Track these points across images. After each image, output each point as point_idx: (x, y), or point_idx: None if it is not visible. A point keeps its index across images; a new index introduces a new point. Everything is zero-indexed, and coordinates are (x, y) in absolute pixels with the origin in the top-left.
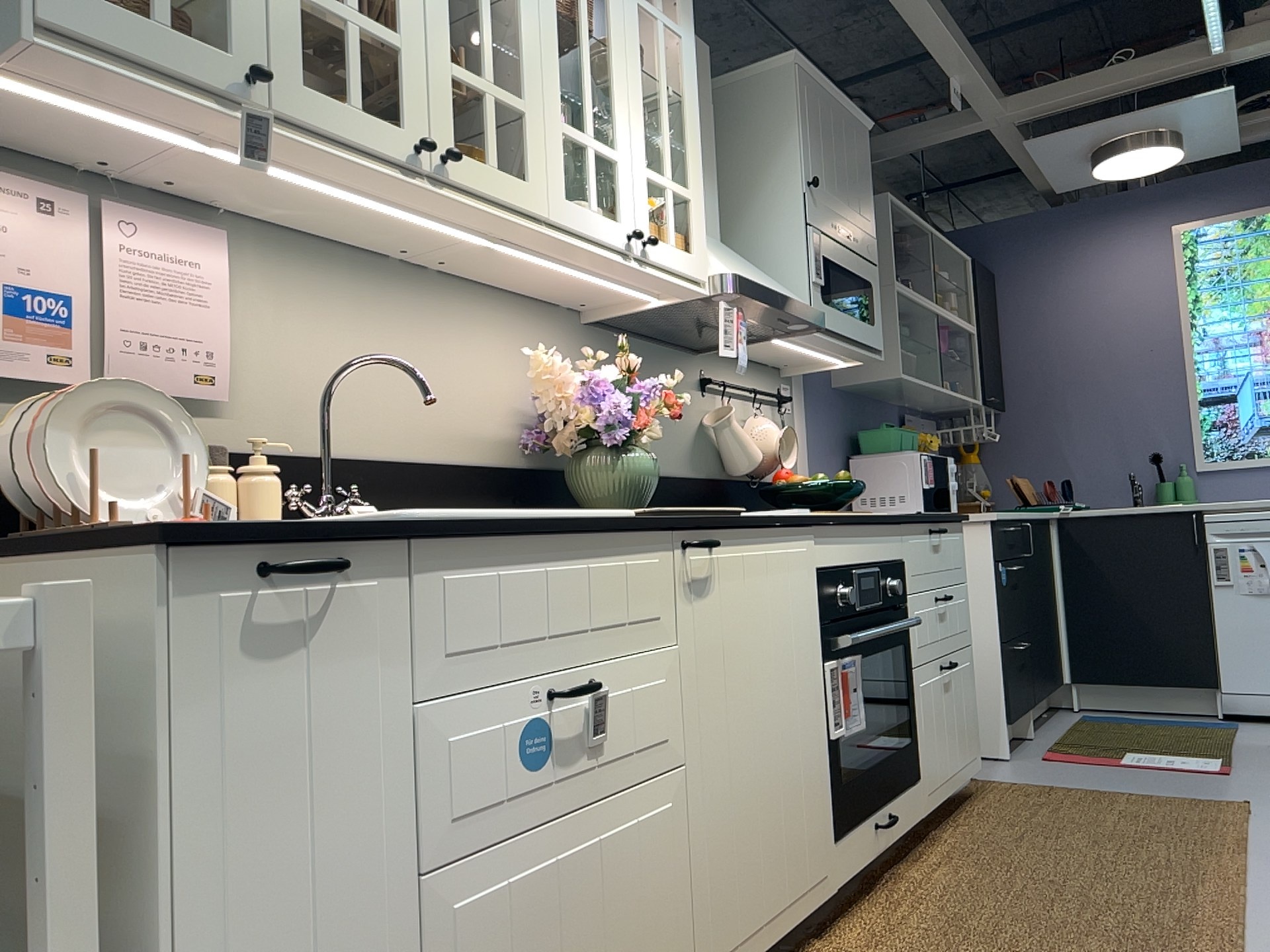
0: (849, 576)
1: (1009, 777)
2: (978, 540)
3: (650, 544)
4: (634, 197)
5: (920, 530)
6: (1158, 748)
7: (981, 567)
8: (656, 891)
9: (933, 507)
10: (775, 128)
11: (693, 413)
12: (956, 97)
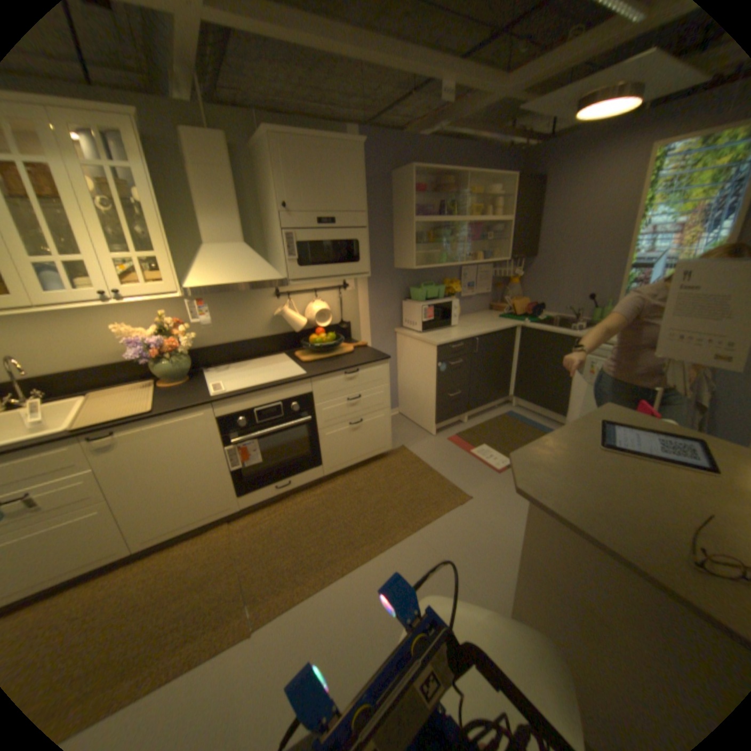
0: (248, 414)
1: (416, 450)
2: (432, 353)
3: (60, 446)
4: (103, 274)
5: (331, 377)
6: (499, 448)
7: (432, 364)
8: (93, 535)
9: (431, 329)
10: (268, 172)
11: (267, 310)
12: (447, 94)
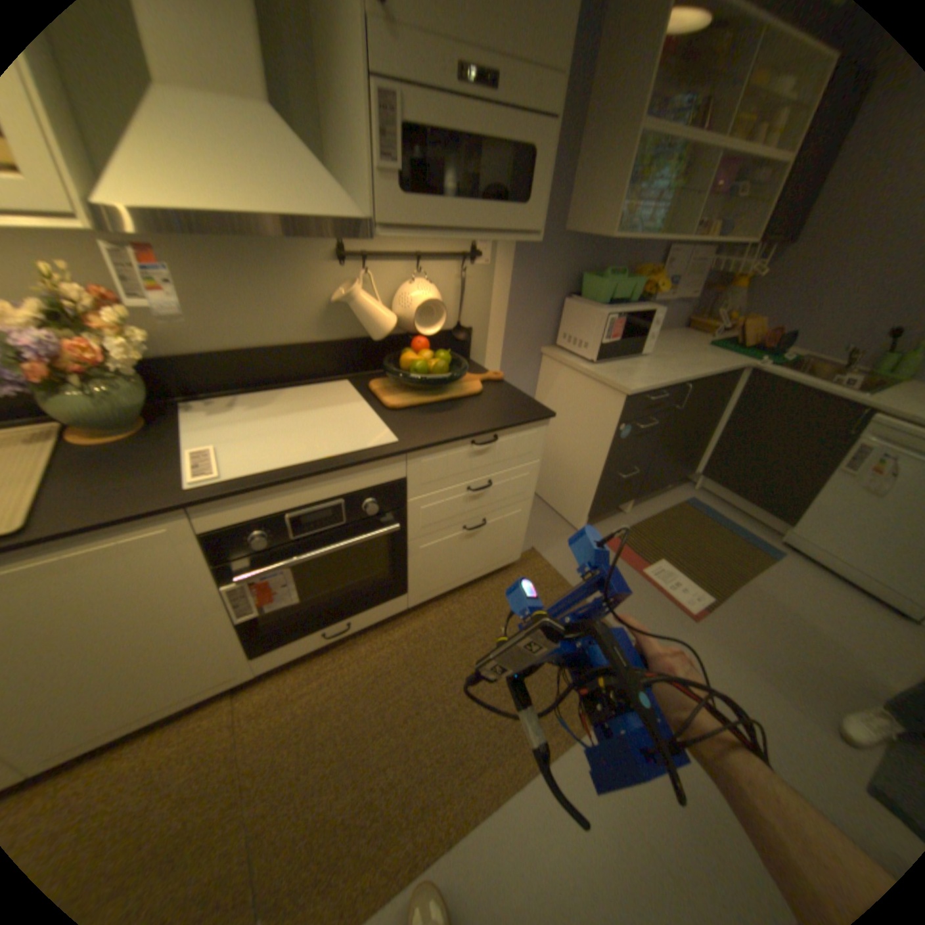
0: (272, 522)
1: (554, 557)
2: (614, 403)
3: None
4: None
5: (446, 448)
6: (687, 566)
7: (608, 422)
8: None
9: (611, 355)
10: None
11: (318, 287)
12: None
